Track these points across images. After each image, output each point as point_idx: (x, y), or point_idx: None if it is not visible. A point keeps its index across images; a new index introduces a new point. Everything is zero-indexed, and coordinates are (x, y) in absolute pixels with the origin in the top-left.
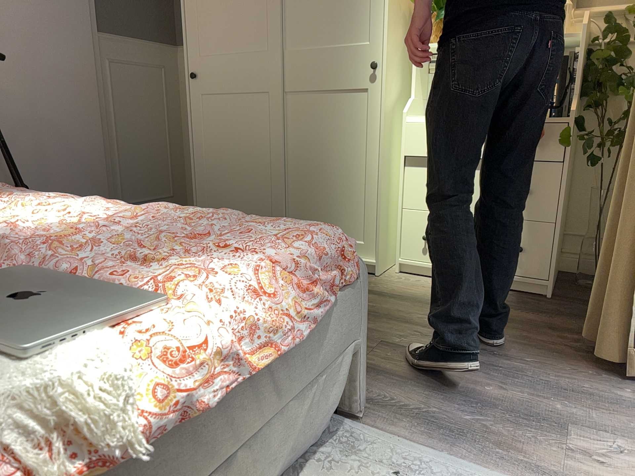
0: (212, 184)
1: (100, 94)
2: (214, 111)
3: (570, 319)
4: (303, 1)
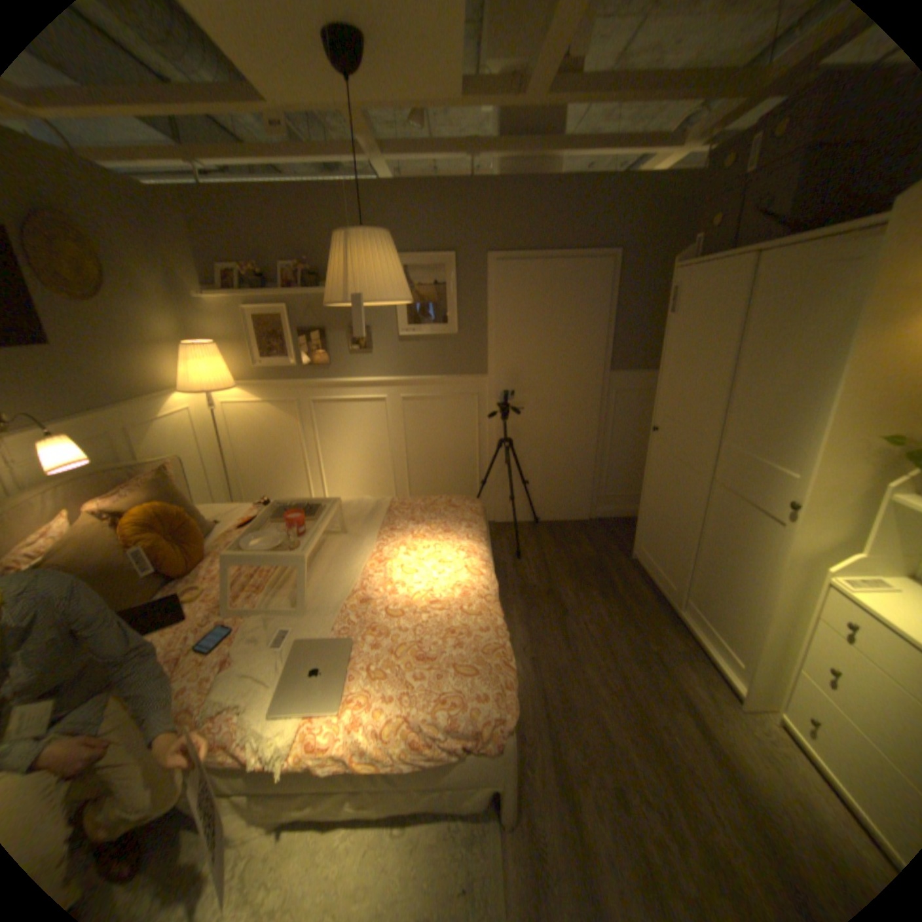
0: (650, 521)
1: (600, 418)
2: (663, 465)
3: None
4: (749, 403)
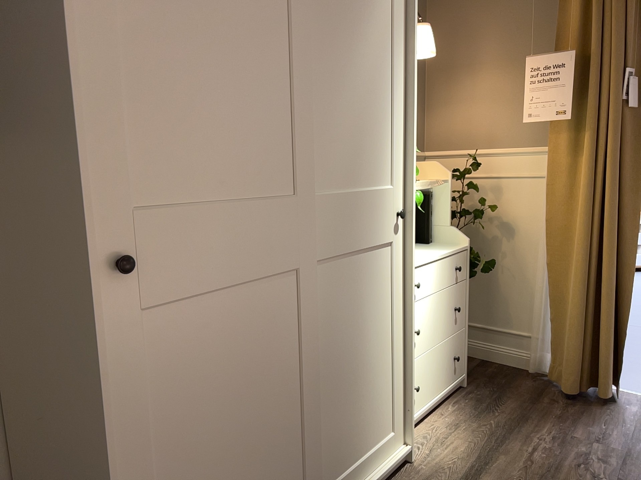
0: None
1: None
2: (178, 340)
3: (506, 391)
4: (331, 117)
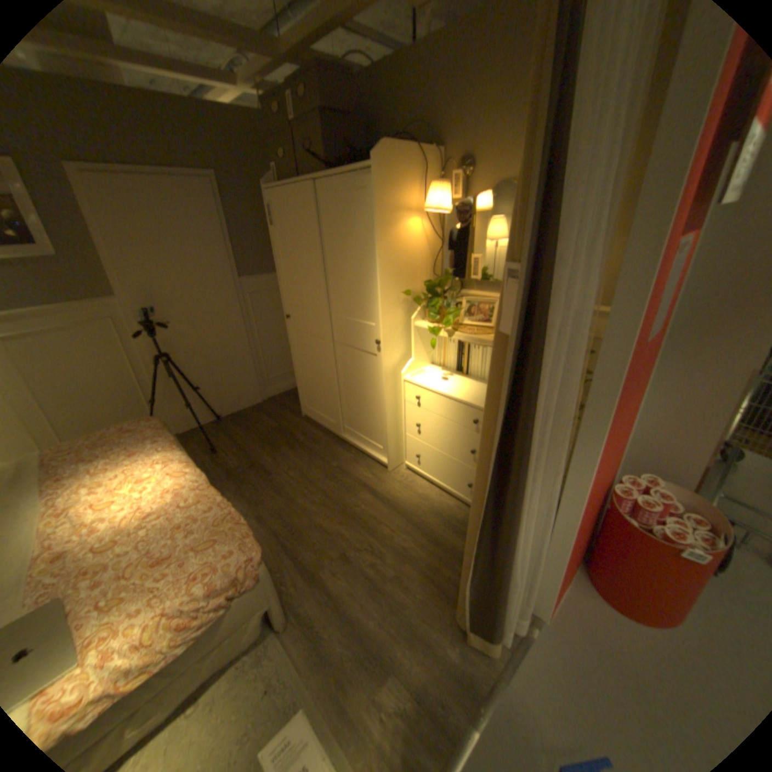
0: (305, 384)
1: (243, 318)
2: (300, 342)
3: None
4: (338, 286)
